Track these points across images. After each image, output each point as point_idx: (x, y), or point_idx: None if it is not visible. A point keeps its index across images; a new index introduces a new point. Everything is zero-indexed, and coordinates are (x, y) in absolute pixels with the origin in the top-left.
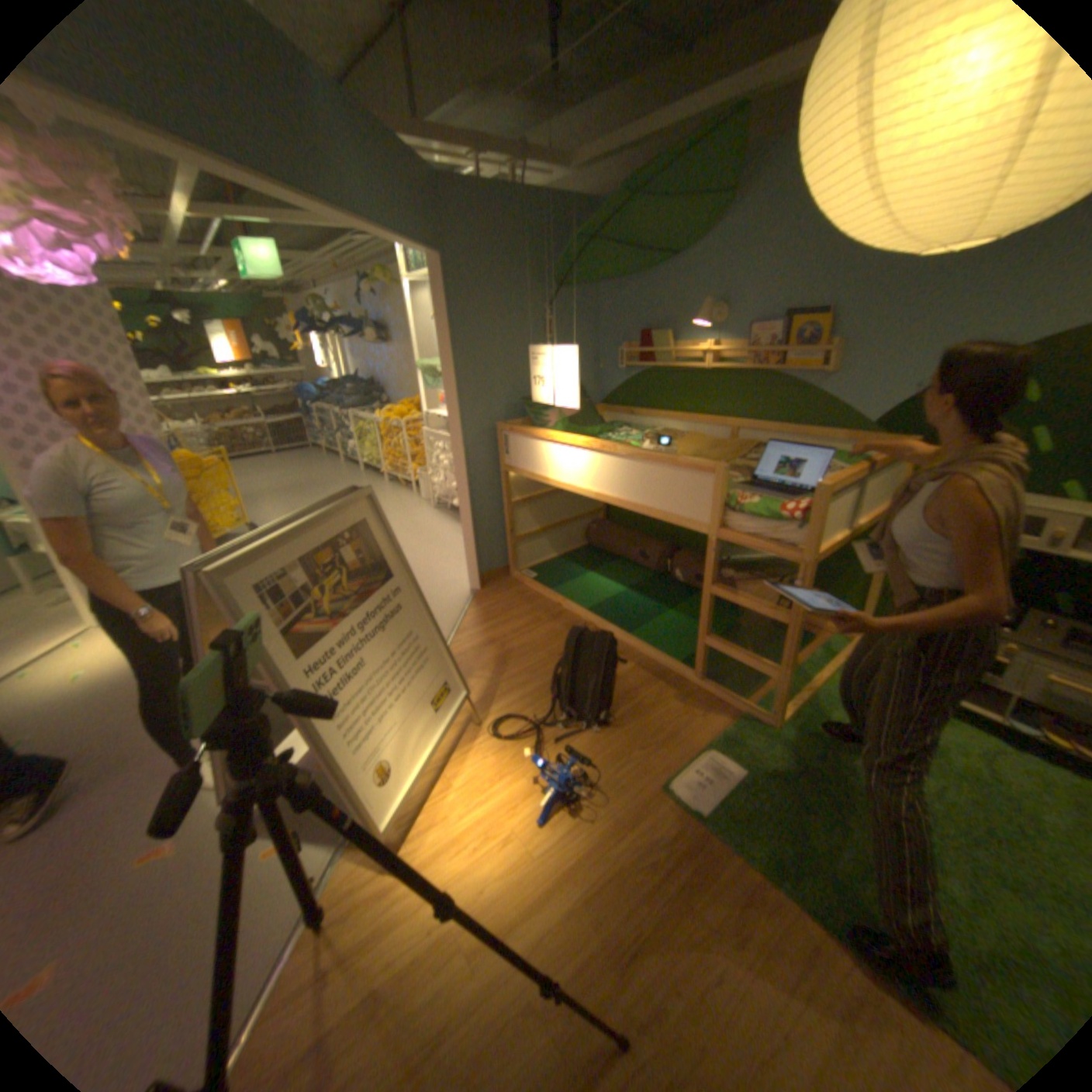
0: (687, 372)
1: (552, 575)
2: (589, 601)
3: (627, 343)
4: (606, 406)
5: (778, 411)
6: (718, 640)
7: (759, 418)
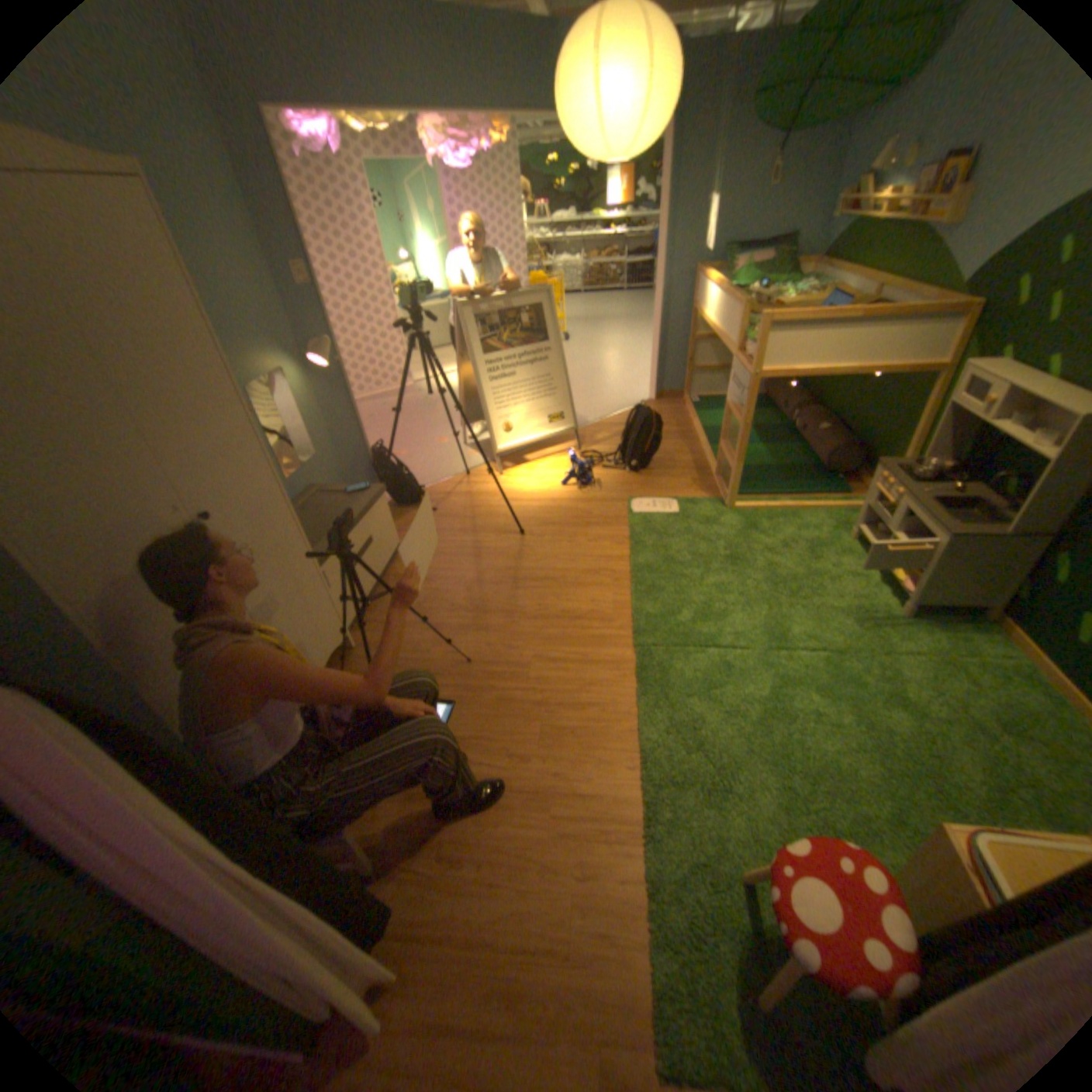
0: (875, 223)
1: (708, 405)
2: (711, 424)
3: (852, 189)
4: (824, 258)
5: (913, 268)
6: (727, 445)
7: (901, 275)
